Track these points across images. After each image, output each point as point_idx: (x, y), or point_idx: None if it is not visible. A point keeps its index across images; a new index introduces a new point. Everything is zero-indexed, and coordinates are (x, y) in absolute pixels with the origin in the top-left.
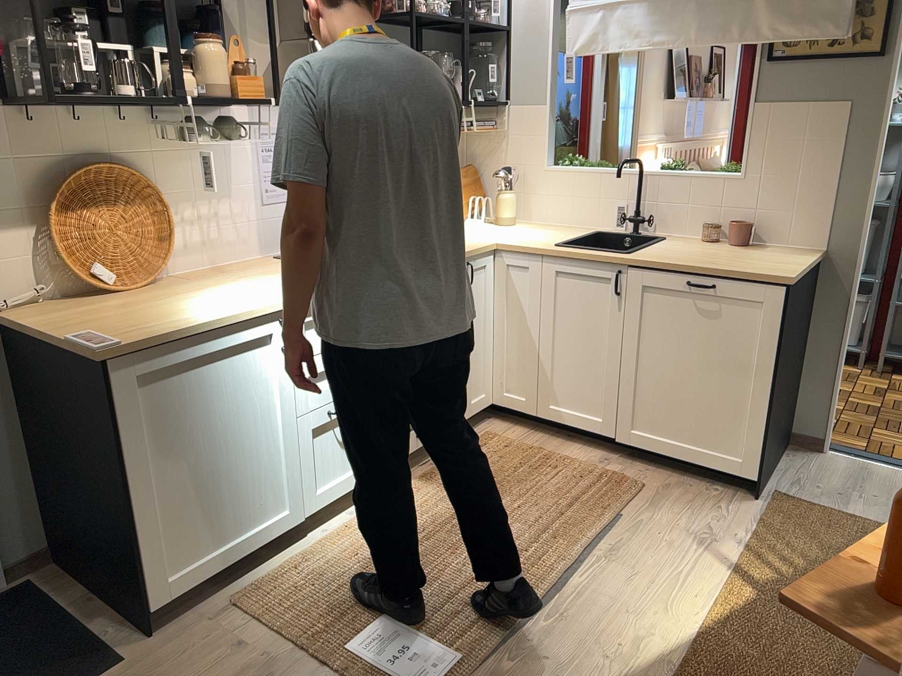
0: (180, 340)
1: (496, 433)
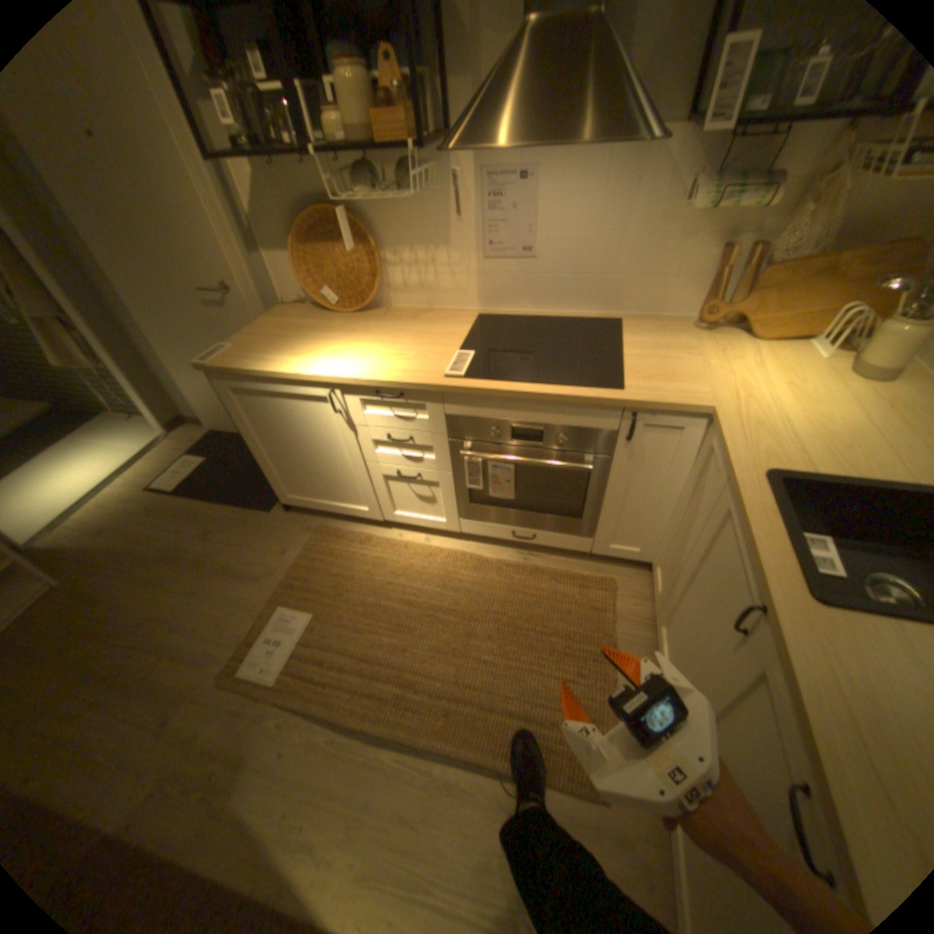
0: (247, 375)
1: (619, 587)
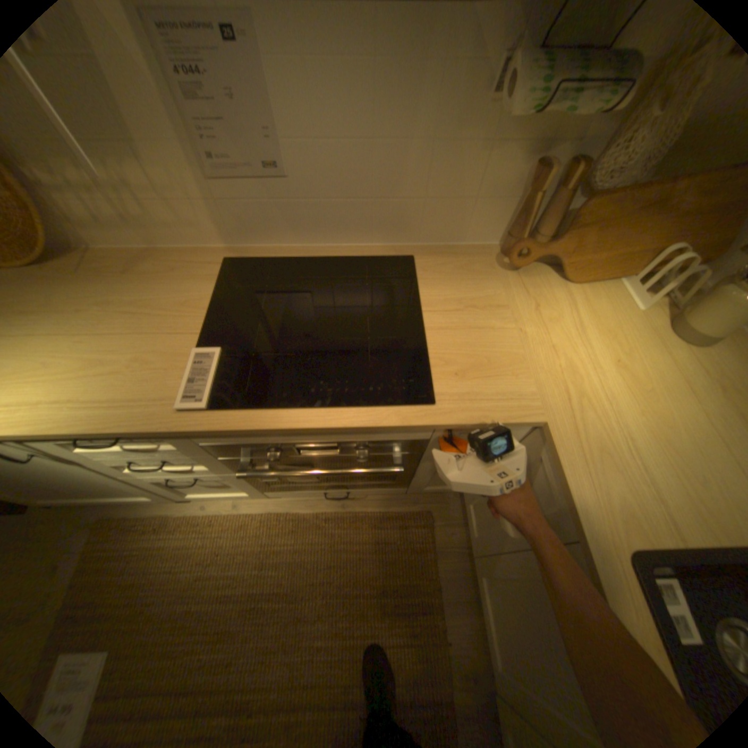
0: None
1: (436, 518)
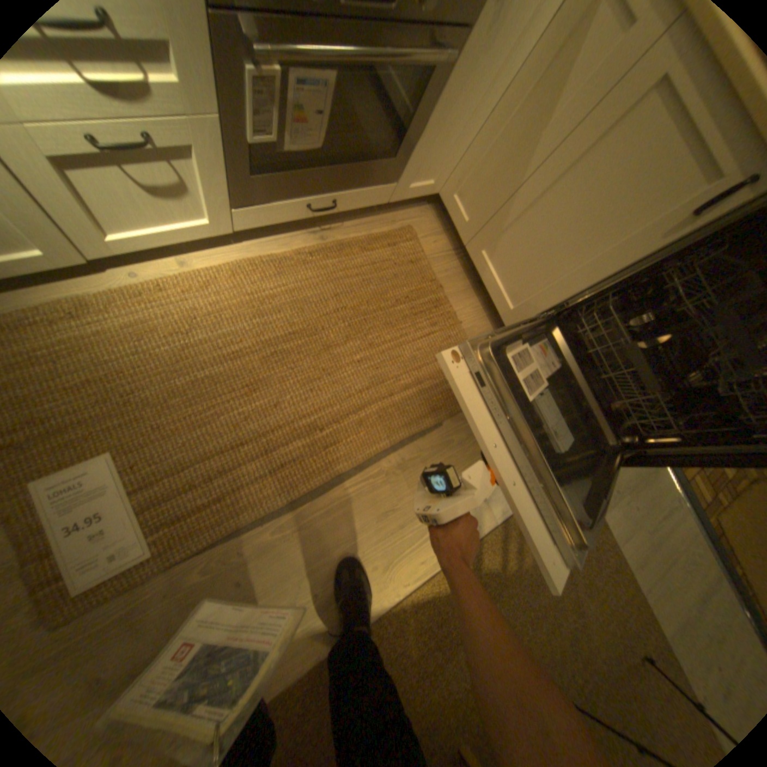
0: None
1: (417, 231)
